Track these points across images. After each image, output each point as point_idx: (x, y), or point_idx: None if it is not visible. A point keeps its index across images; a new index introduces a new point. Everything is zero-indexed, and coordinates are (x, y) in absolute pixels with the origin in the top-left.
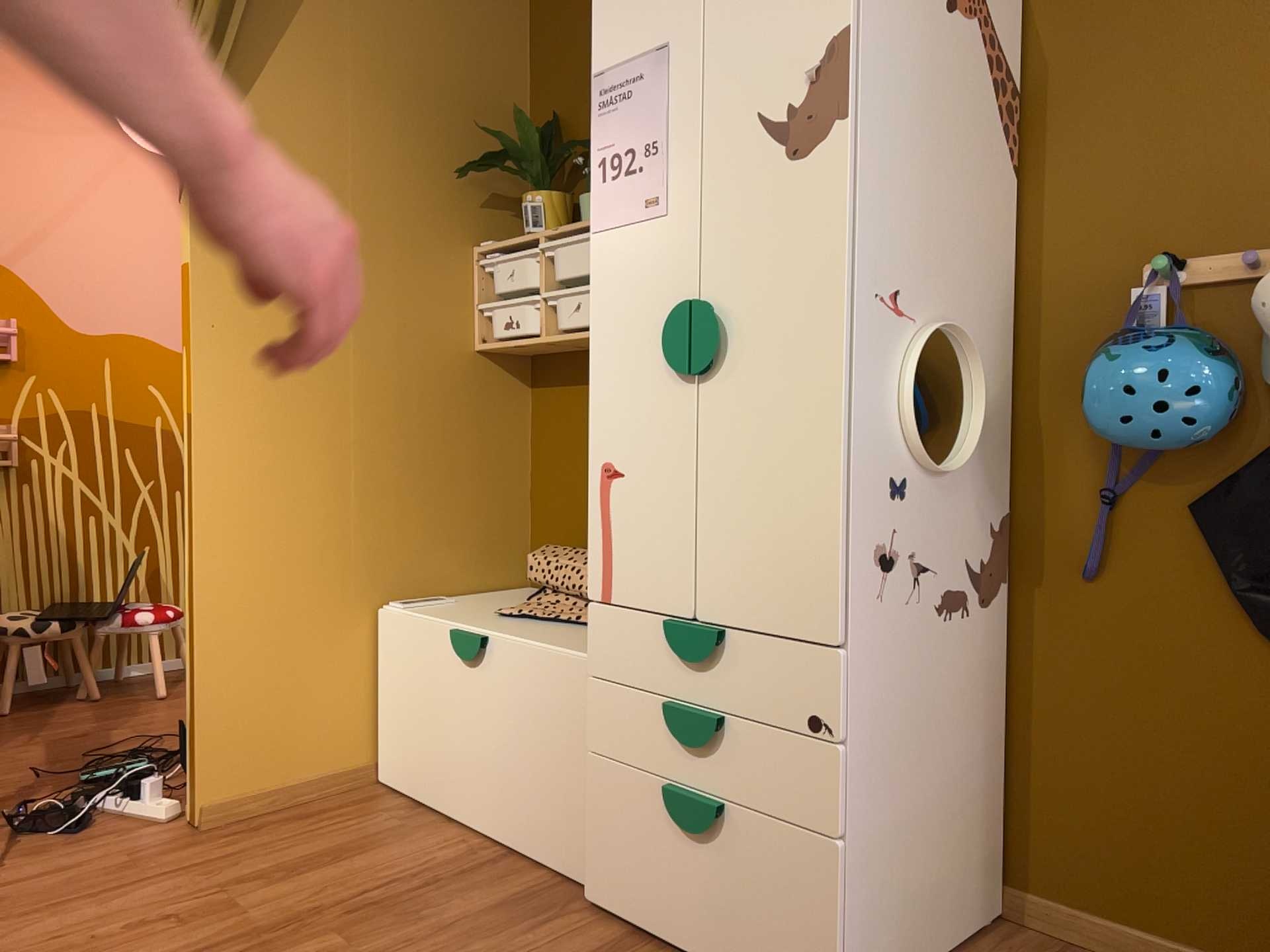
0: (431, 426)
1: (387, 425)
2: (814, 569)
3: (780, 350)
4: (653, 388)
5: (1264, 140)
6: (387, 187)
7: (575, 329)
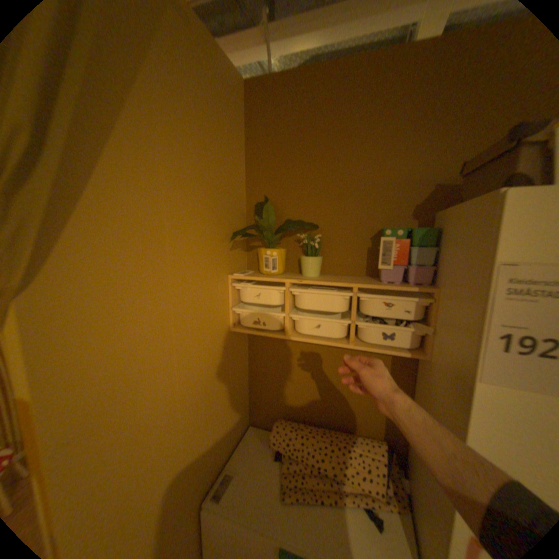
0: (216, 385)
1: (197, 403)
2: None
3: None
4: None
5: None
6: (189, 254)
7: (314, 338)
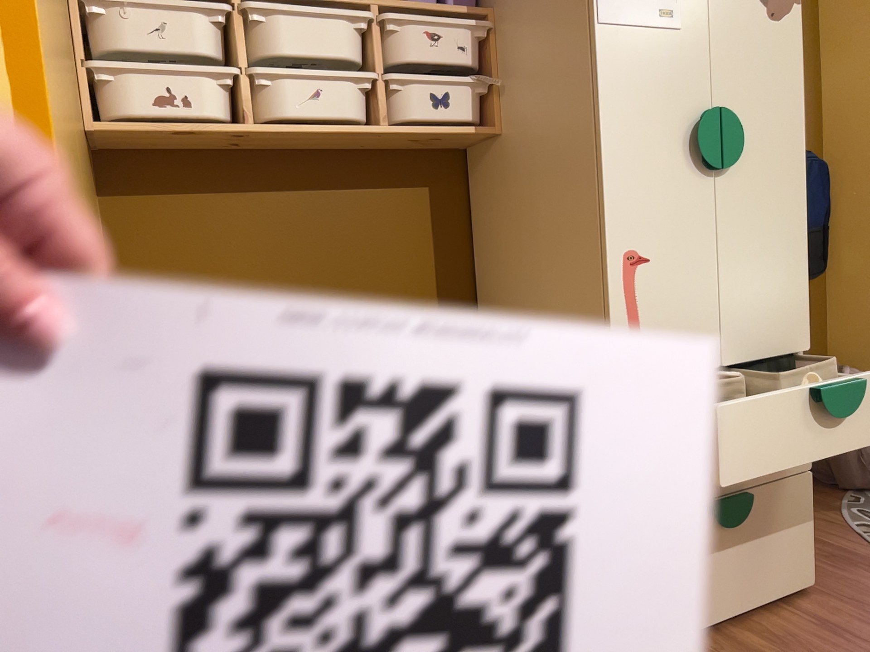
0: None
1: None
2: (795, 304)
3: (770, 156)
4: (676, 181)
5: None
6: None
7: (313, 121)
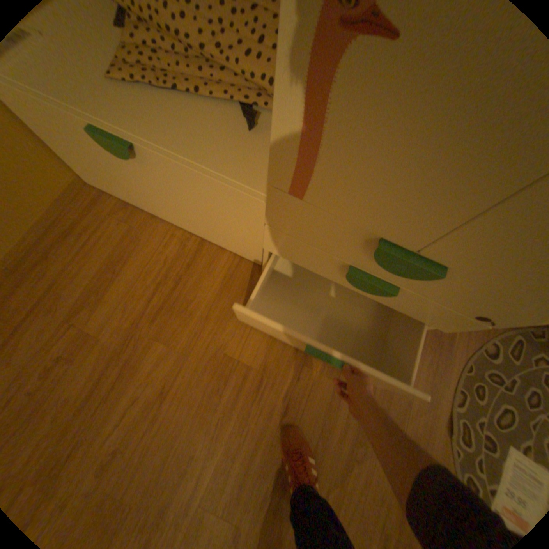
0: None
1: None
2: None
3: None
4: None
5: None
6: None
7: None
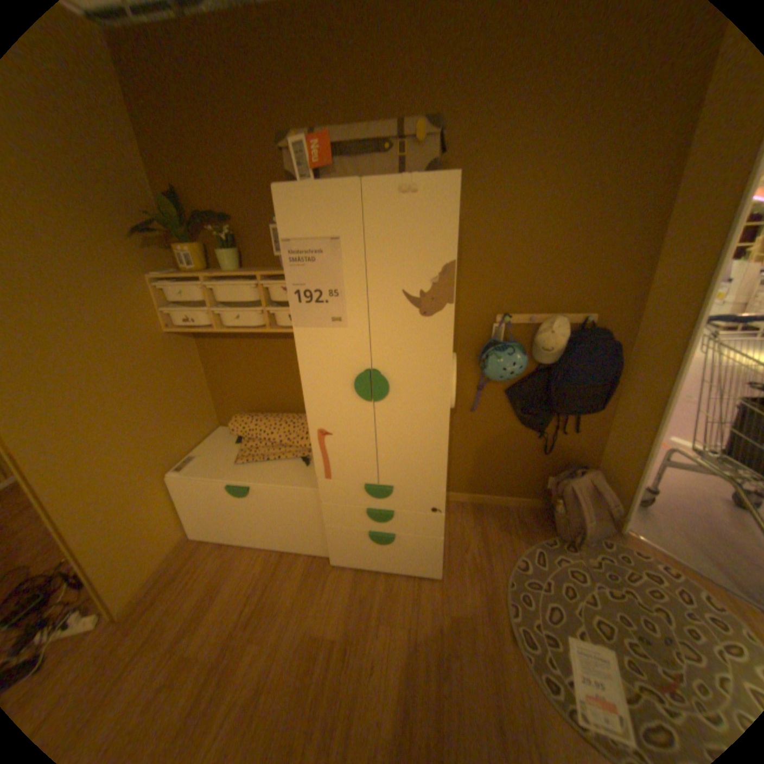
0: (156, 382)
1: (134, 393)
2: (433, 467)
3: (416, 394)
4: (346, 402)
5: (538, 276)
6: (78, 253)
7: (238, 328)
